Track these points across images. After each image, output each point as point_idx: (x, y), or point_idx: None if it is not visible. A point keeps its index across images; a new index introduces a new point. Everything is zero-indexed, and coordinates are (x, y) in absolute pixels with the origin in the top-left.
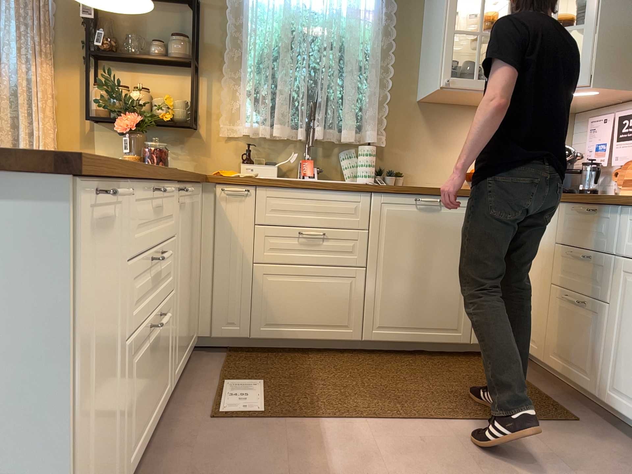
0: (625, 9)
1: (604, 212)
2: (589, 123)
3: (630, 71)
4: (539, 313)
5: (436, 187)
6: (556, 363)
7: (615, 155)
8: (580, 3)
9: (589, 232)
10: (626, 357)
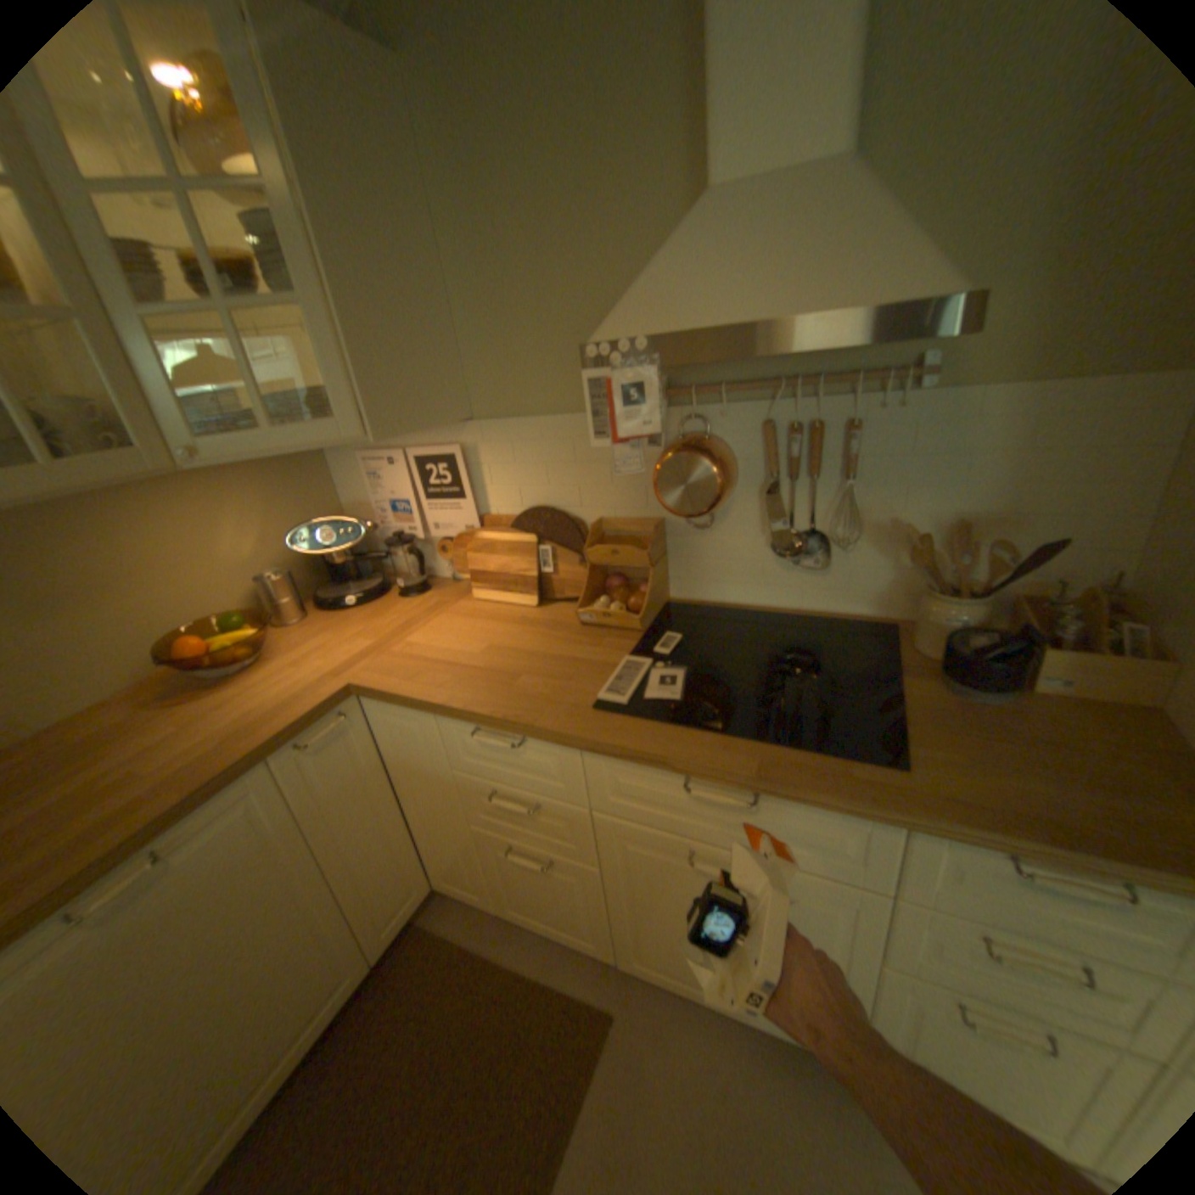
0: (365, 257)
1: (543, 744)
2: (359, 462)
3: (420, 392)
4: (460, 858)
5: (92, 705)
6: (523, 921)
7: (430, 521)
8: (256, 229)
9: (521, 767)
10: (652, 933)
